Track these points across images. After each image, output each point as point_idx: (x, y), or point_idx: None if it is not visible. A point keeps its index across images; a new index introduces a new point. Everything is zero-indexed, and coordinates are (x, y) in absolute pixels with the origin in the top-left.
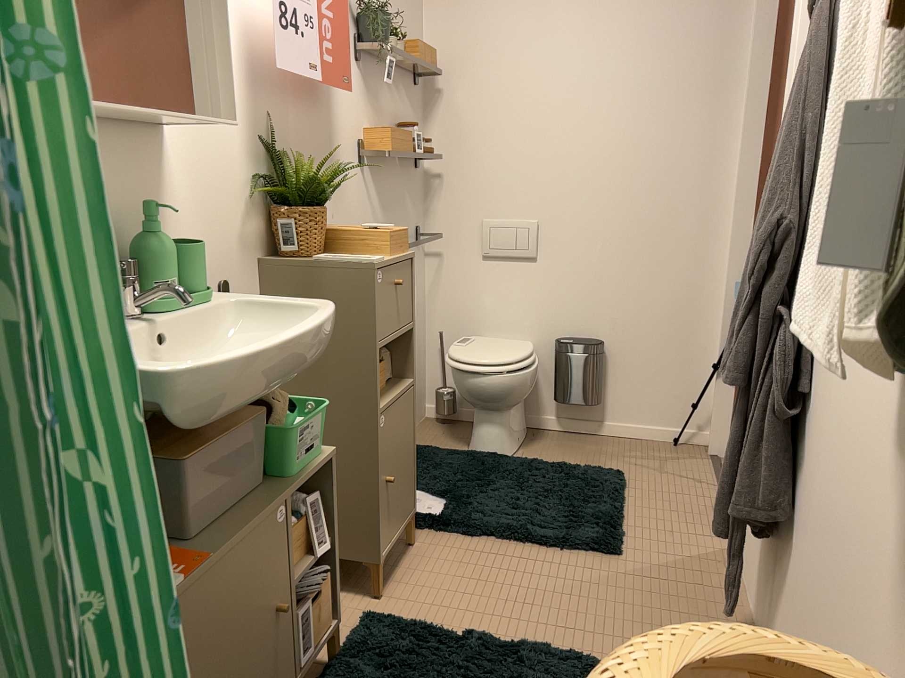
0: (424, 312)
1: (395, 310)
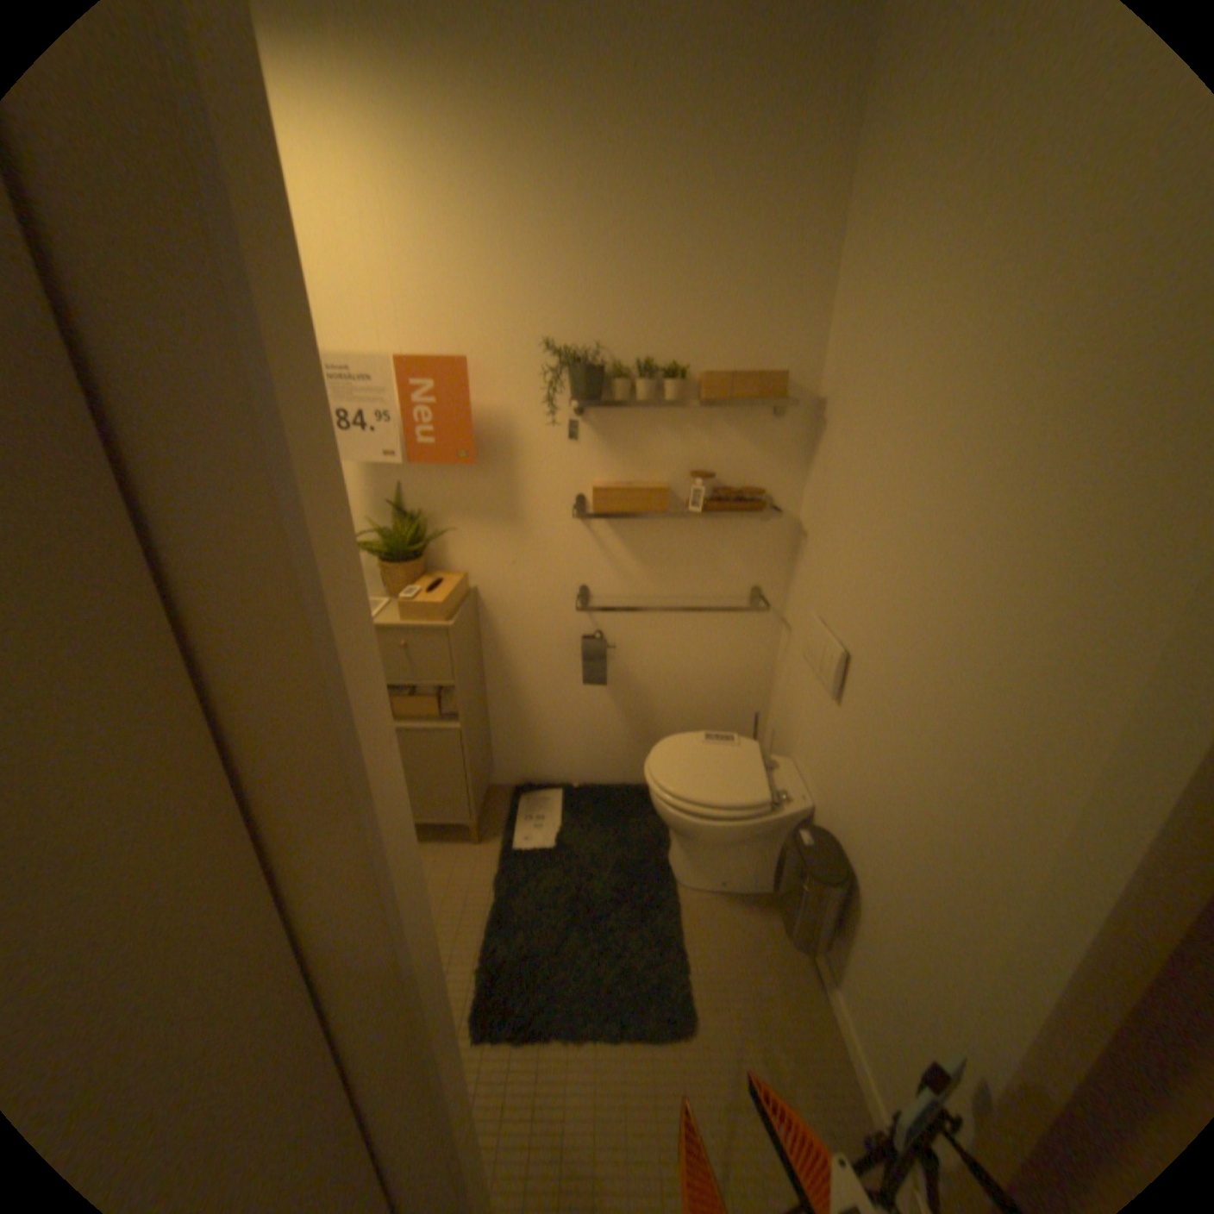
0: (761, 679)
1: (402, 664)
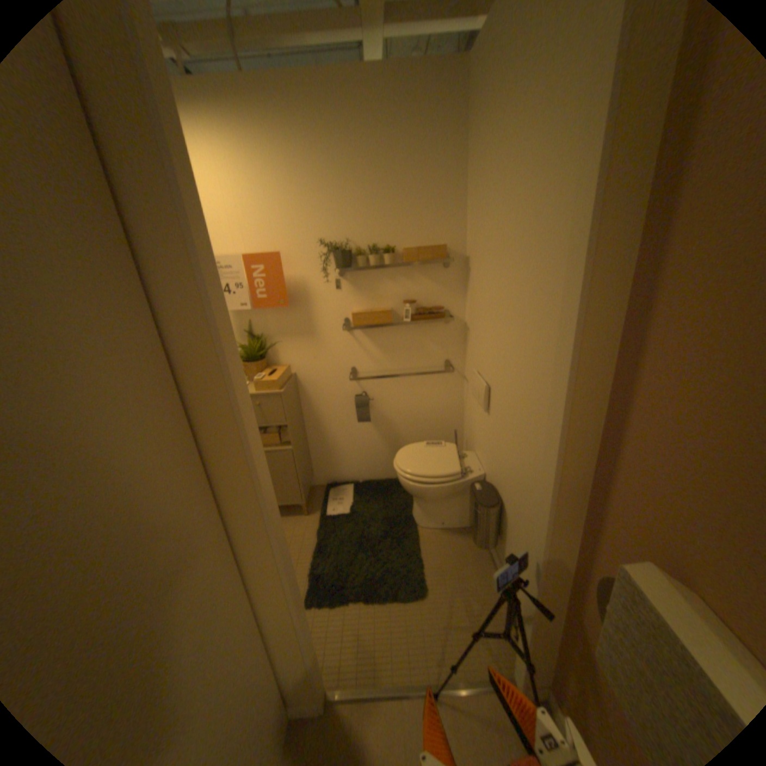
0: (457, 412)
1: (259, 416)
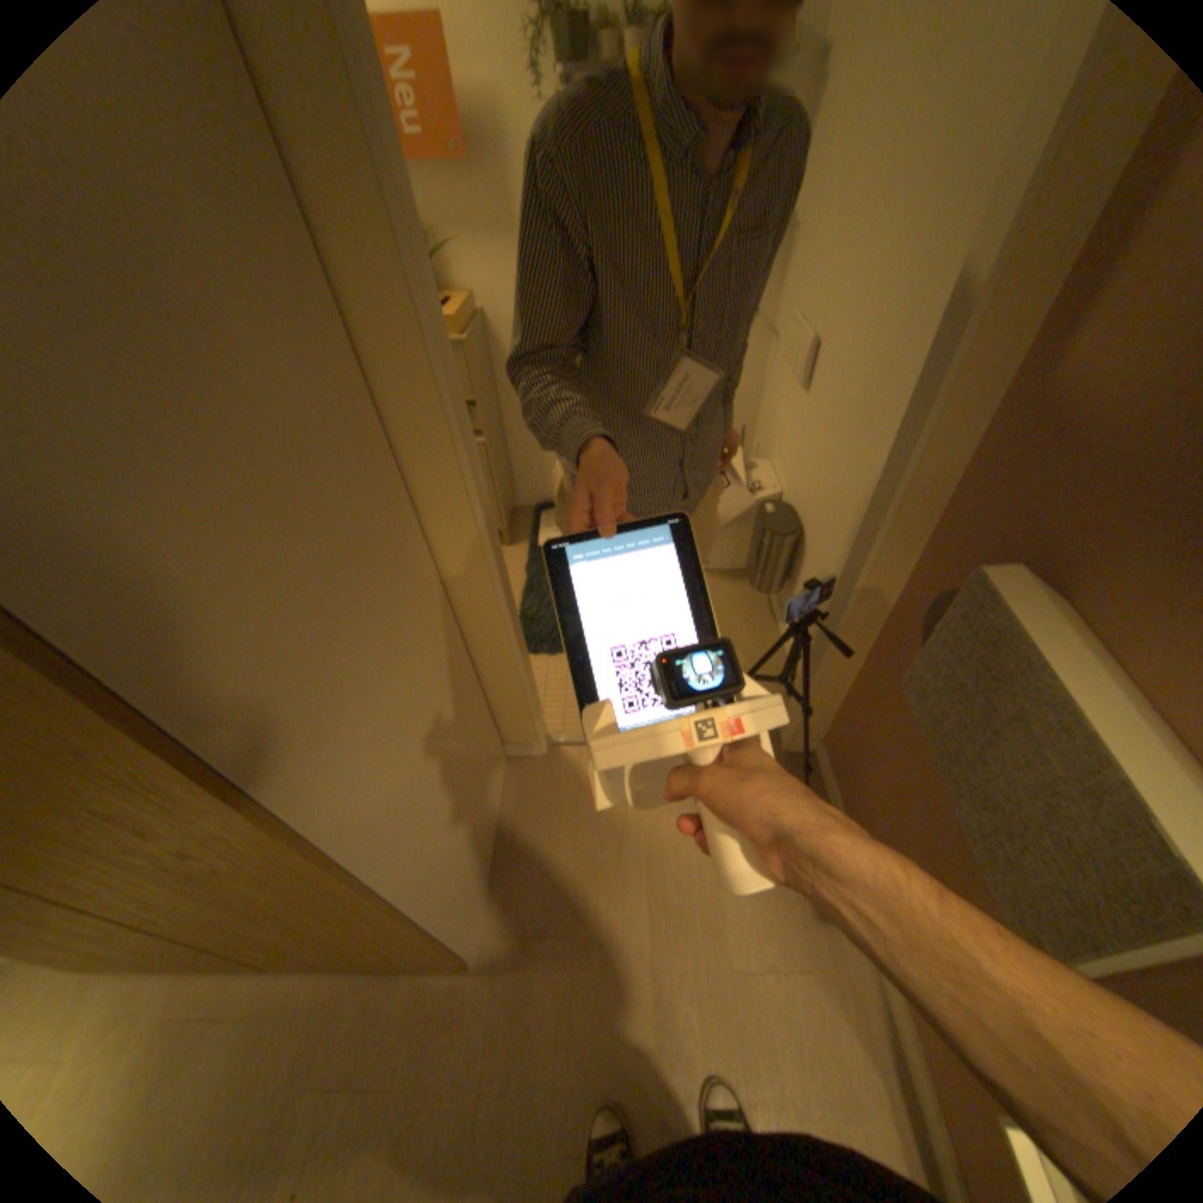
0: (750, 395)
1: None
